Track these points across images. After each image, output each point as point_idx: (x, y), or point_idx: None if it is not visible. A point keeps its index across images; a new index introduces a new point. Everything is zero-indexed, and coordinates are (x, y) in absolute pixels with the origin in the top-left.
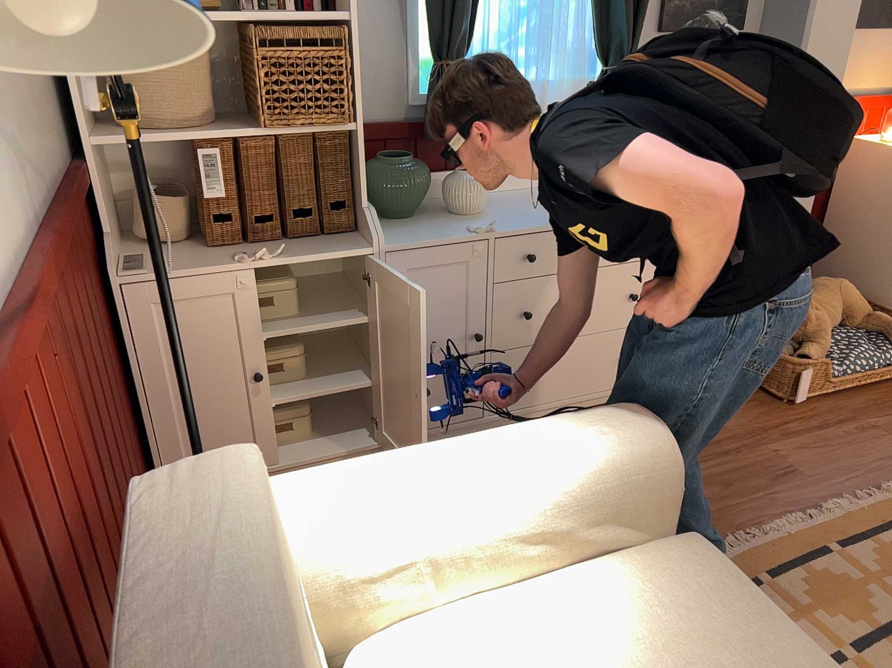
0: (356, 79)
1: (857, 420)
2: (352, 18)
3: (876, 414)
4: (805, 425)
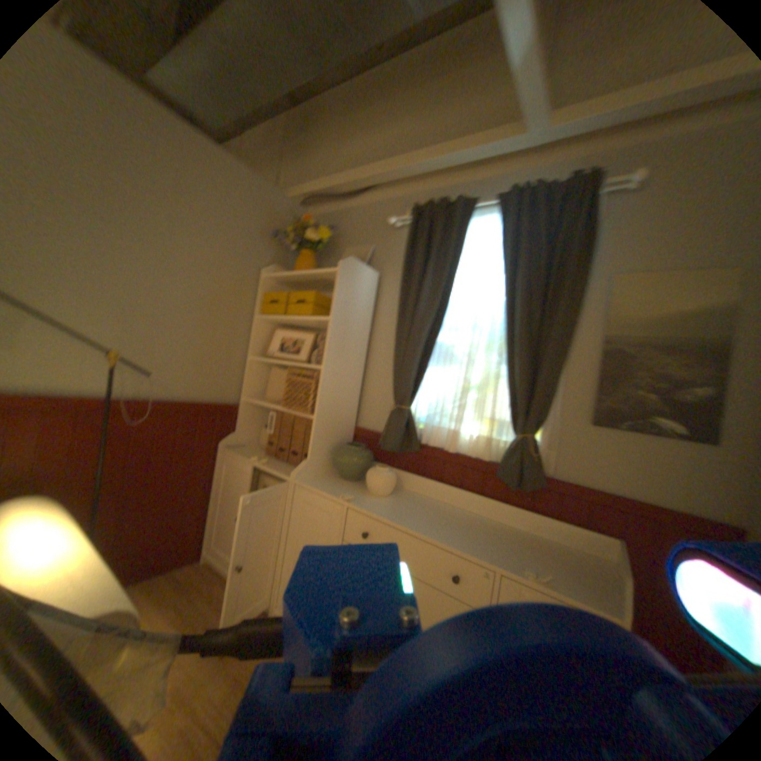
0: (320, 396)
1: None
2: (324, 369)
3: None
4: None
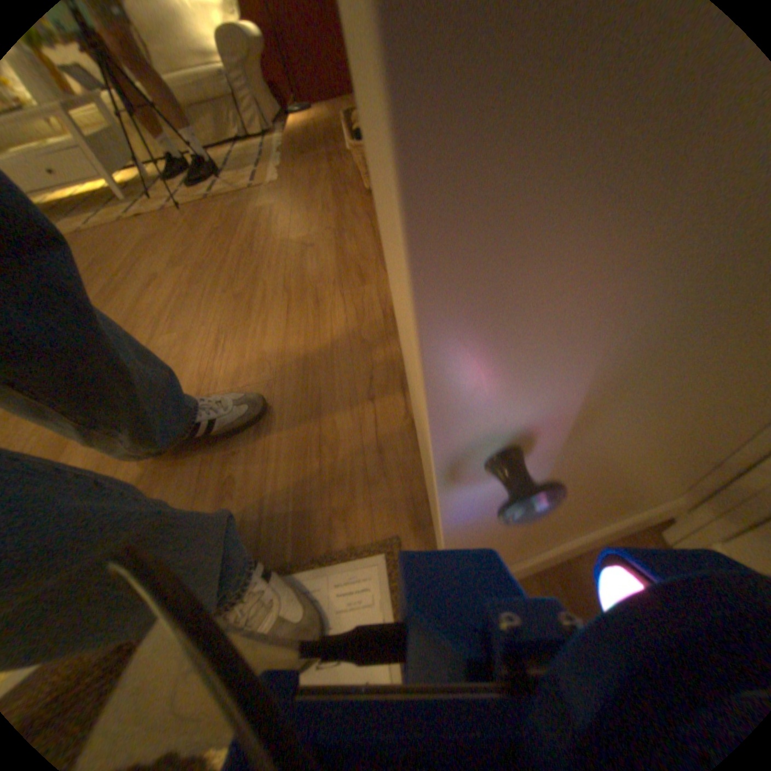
0: None
1: (328, 170)
2: None
3: (330, 176)
4: (334, 158)
